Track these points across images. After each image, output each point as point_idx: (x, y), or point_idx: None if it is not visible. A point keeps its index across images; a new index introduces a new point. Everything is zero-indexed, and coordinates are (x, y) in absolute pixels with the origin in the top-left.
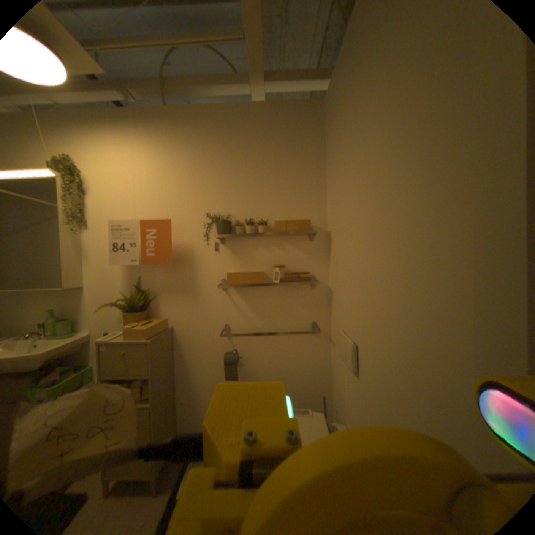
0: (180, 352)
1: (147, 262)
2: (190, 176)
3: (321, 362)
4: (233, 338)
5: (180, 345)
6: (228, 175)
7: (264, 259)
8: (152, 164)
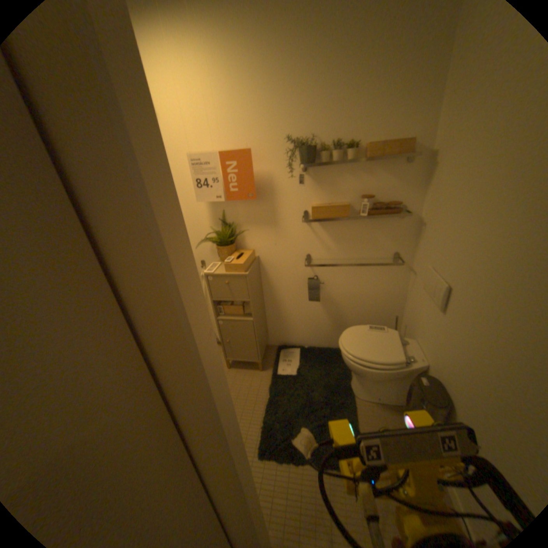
0: (266, 277)
1: (231, 199)
2: (265, 87)
3: (396, 289)
4: (313, 267)
5: (265, 272)
6: (311, 79)
7: (349, 189)
8: (219, 73)
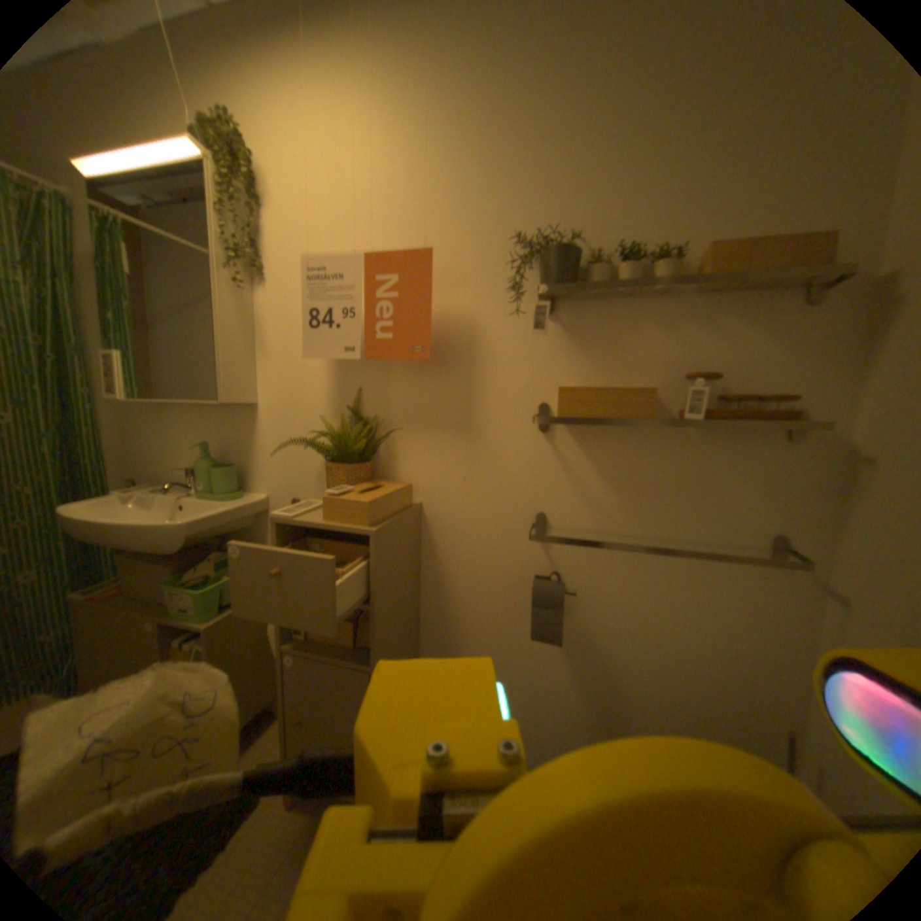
0: (433, 559)
1: (376, 354)
2: (481, 140)
3: (785, 643)
4: (554, 547)
5: (434, 545)
6: (580, 124)
7: (656, 357)
8: (395, 117)
